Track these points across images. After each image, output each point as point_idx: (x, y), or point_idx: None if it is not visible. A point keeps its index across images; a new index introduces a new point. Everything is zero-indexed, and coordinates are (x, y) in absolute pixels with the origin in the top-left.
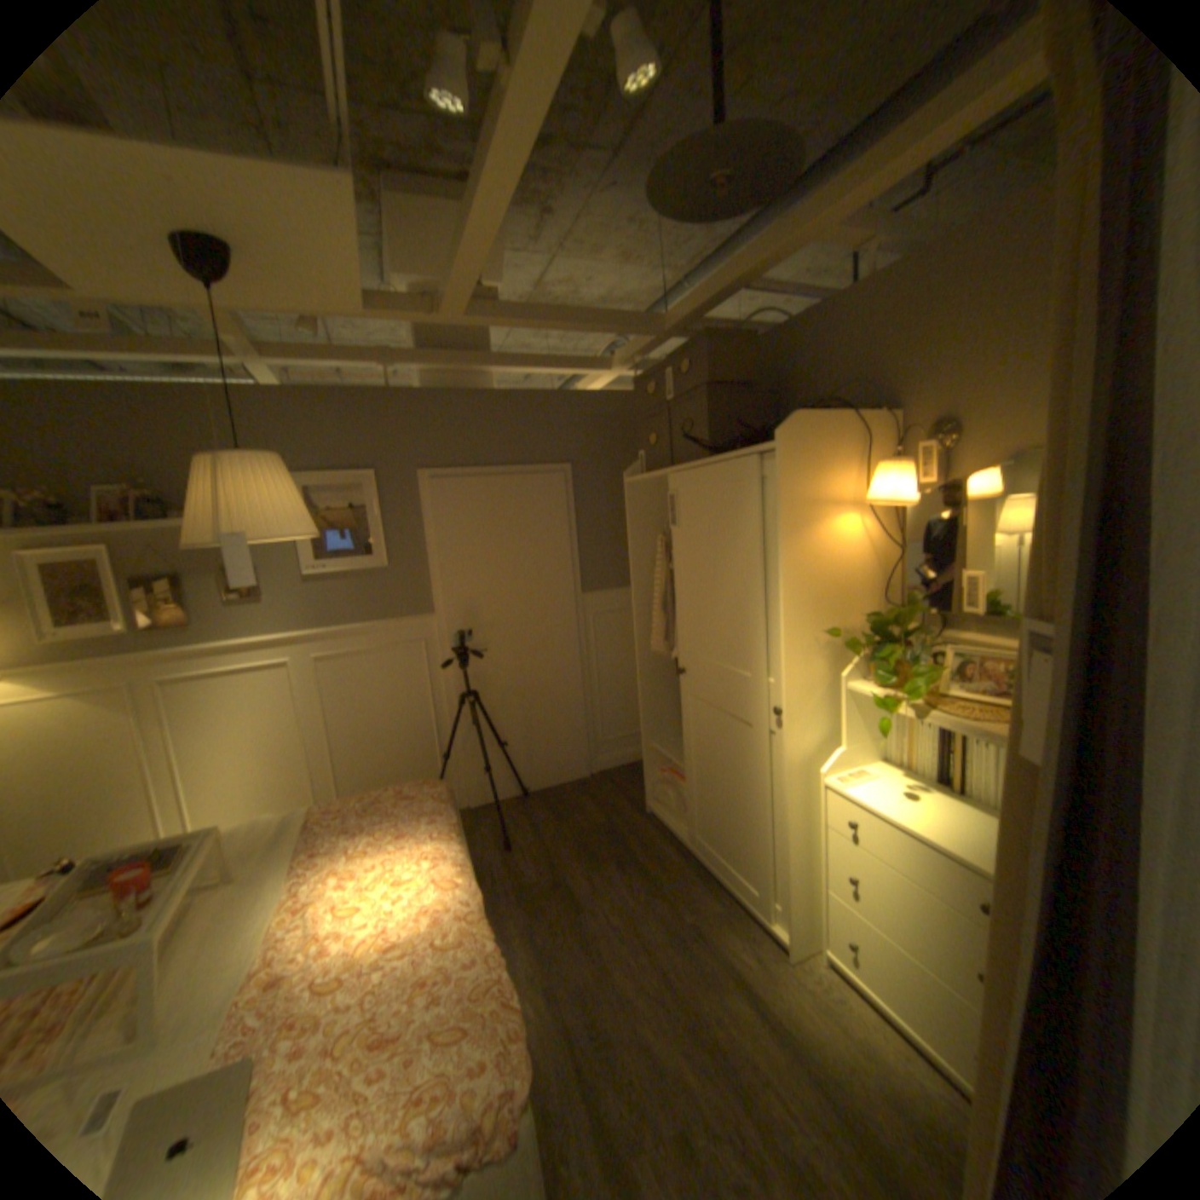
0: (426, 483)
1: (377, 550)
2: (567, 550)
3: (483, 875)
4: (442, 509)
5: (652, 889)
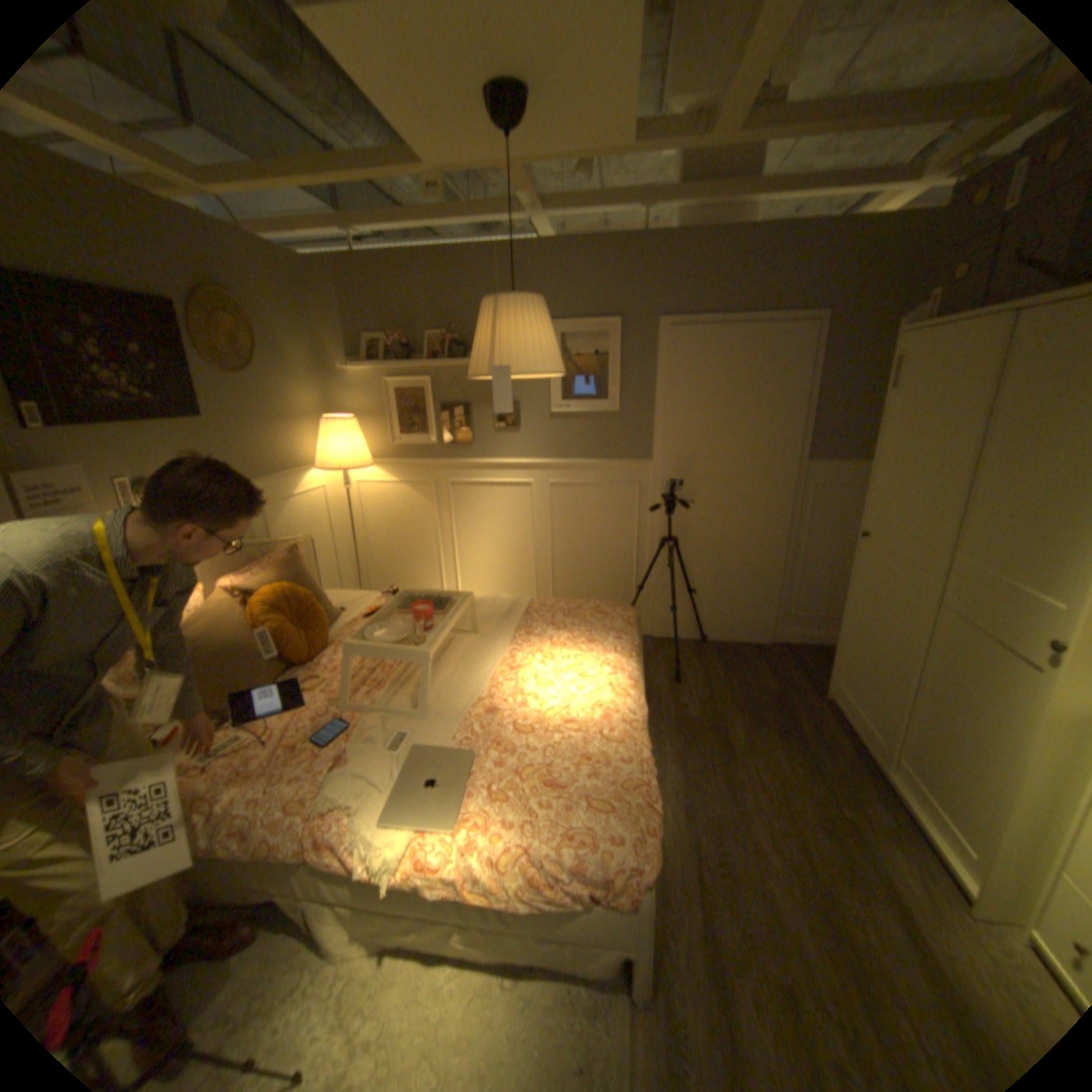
0: (666, 331)
1: (612, 396)
2: (803, 410)
3: (654, 695)
4: (677, 359)
5: (817, 770)
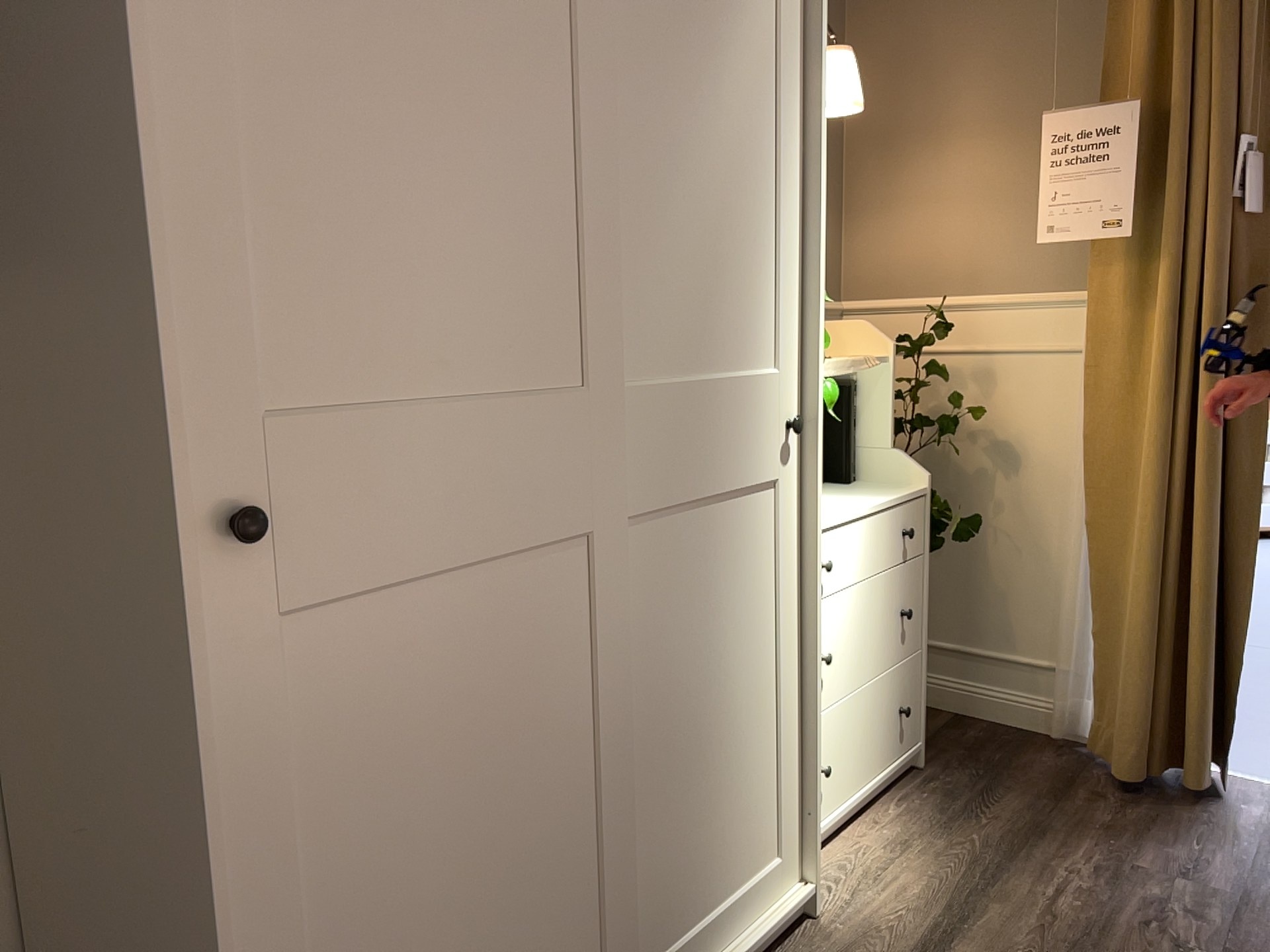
0: None
1: None
2: None
3: None
4: None
5: None
